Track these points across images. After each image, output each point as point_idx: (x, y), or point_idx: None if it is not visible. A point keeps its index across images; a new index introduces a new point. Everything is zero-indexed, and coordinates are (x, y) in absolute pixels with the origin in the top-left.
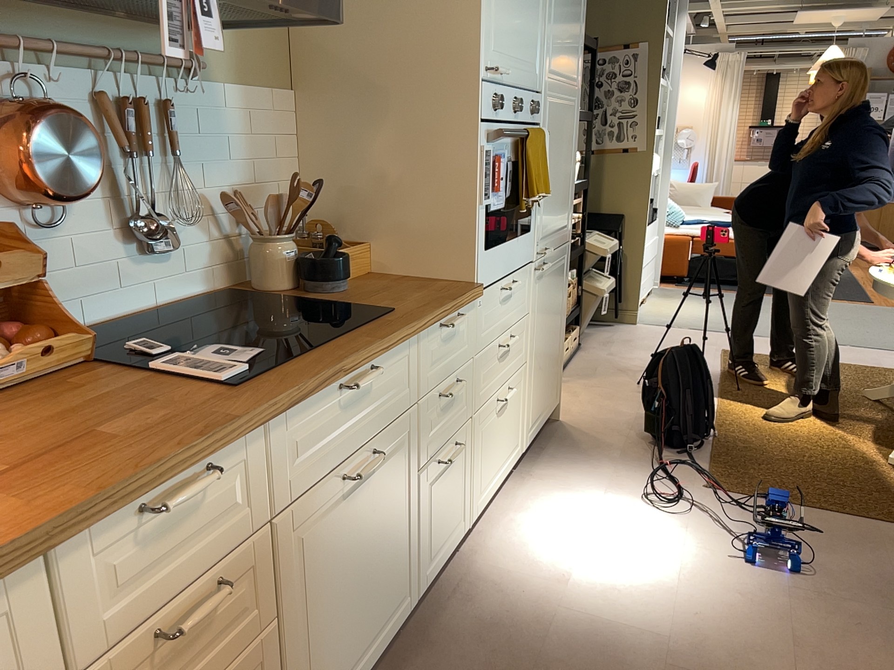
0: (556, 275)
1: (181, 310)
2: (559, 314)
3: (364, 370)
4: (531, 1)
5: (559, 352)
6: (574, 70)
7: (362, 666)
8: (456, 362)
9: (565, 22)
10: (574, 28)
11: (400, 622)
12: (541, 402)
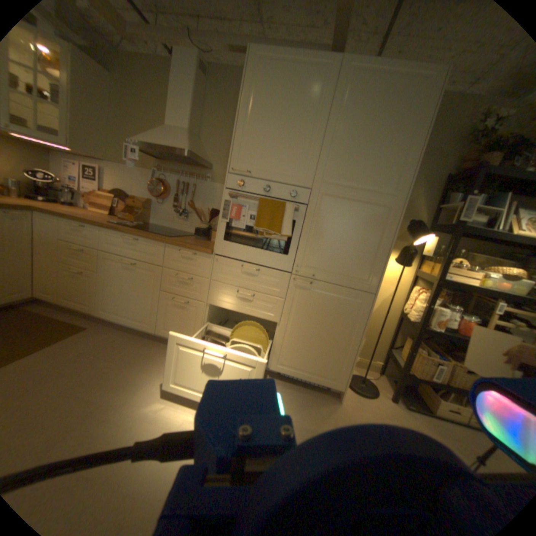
0: (338, 302)
1: (180, 233)
2: (345, 332)
3: (133, 238)
4: (294, 139)
5: (345, 358)
6: (391, 181)
7: (121, 322)
8: (191, 271)
9: (364, 151)
10: (388, 155)
11: (143, 331)
12: (302, 365)
